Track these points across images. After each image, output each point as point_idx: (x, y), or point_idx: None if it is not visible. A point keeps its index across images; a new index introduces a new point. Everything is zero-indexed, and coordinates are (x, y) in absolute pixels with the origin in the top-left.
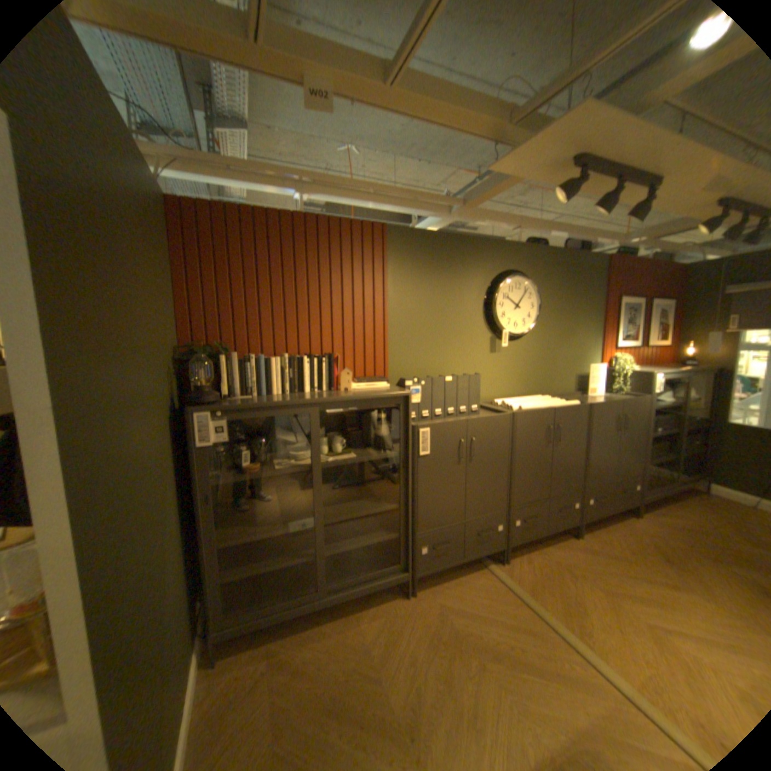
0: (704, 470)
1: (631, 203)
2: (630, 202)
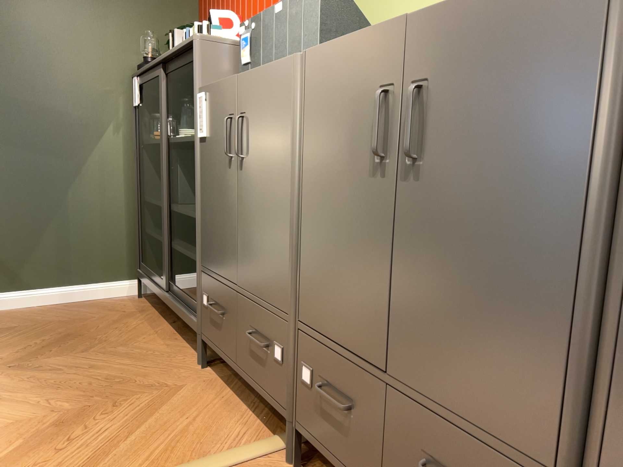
0: None
1: None
2: None
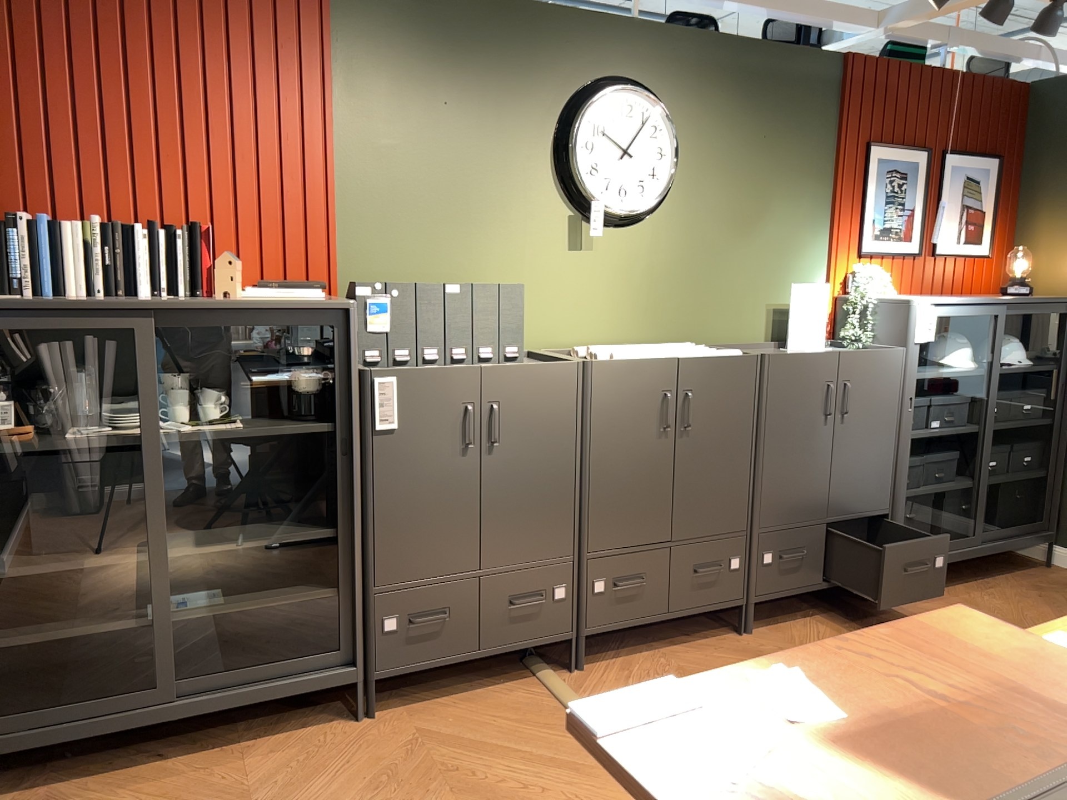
0: (1042, 515)
1: None
2: None
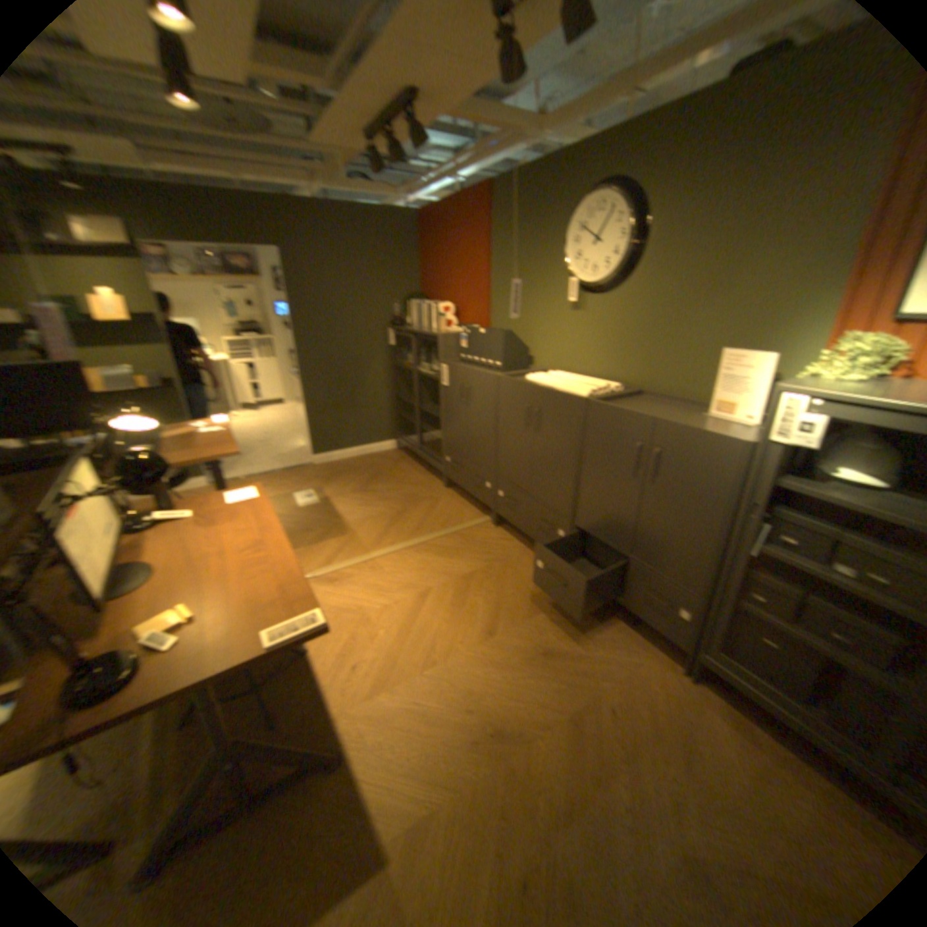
0: None
1: (478, 85)
2: (475, 86)
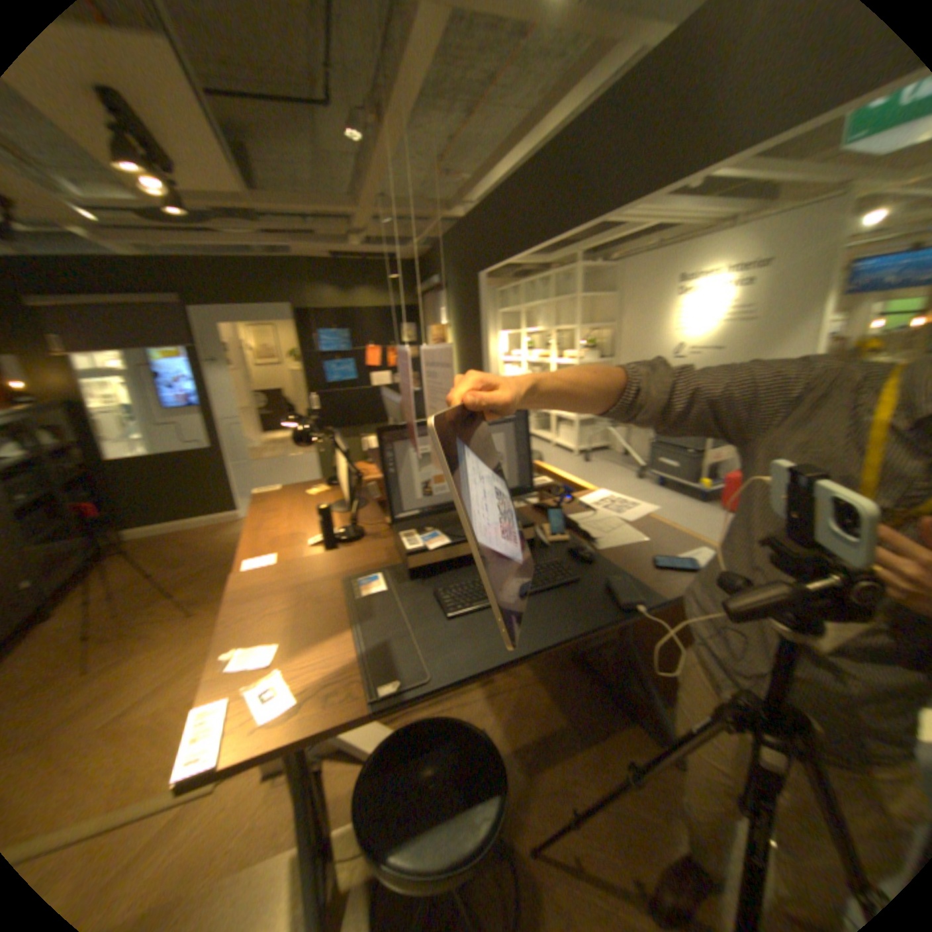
0: (110, 519)
1: None
2: None
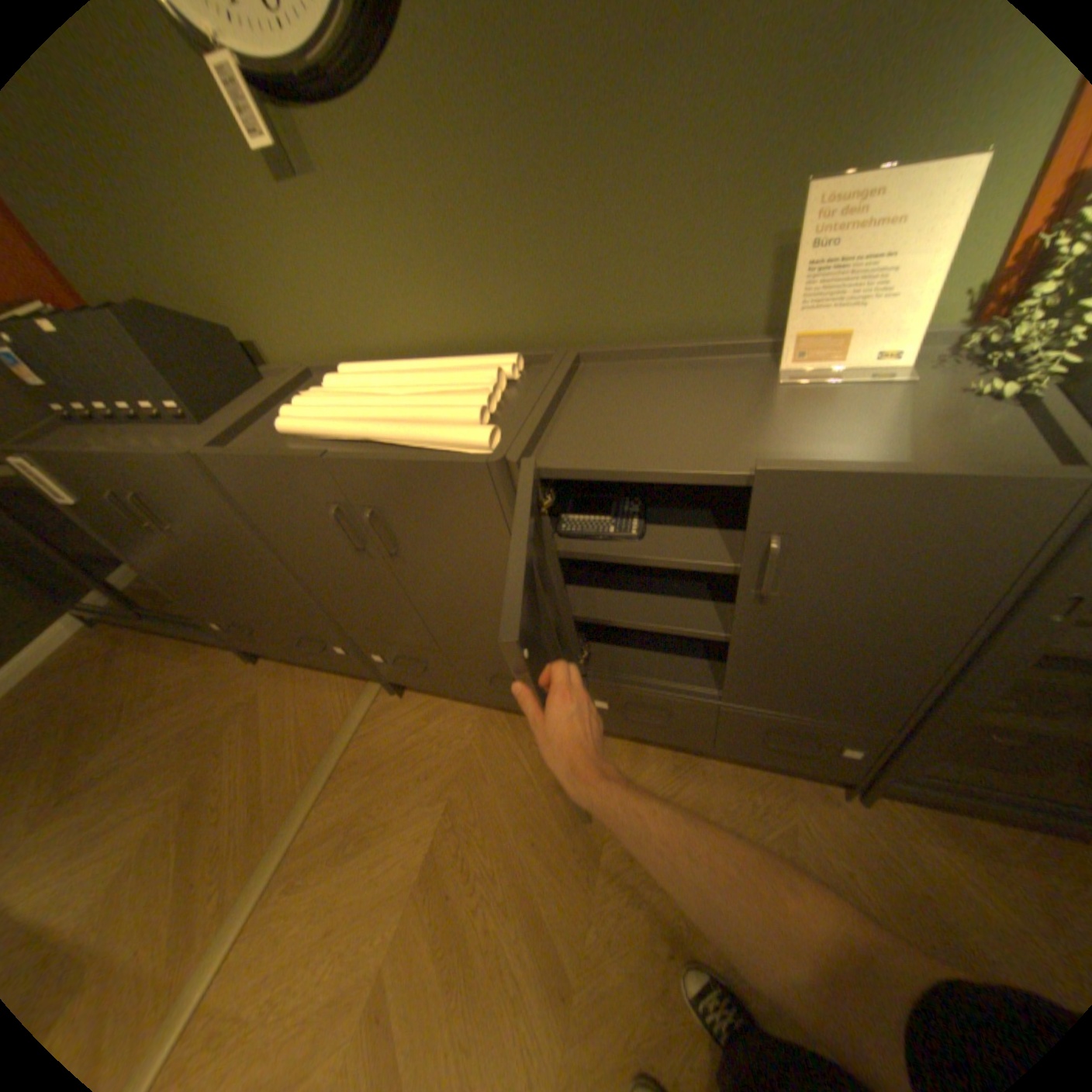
0: None
1: None
2: None
